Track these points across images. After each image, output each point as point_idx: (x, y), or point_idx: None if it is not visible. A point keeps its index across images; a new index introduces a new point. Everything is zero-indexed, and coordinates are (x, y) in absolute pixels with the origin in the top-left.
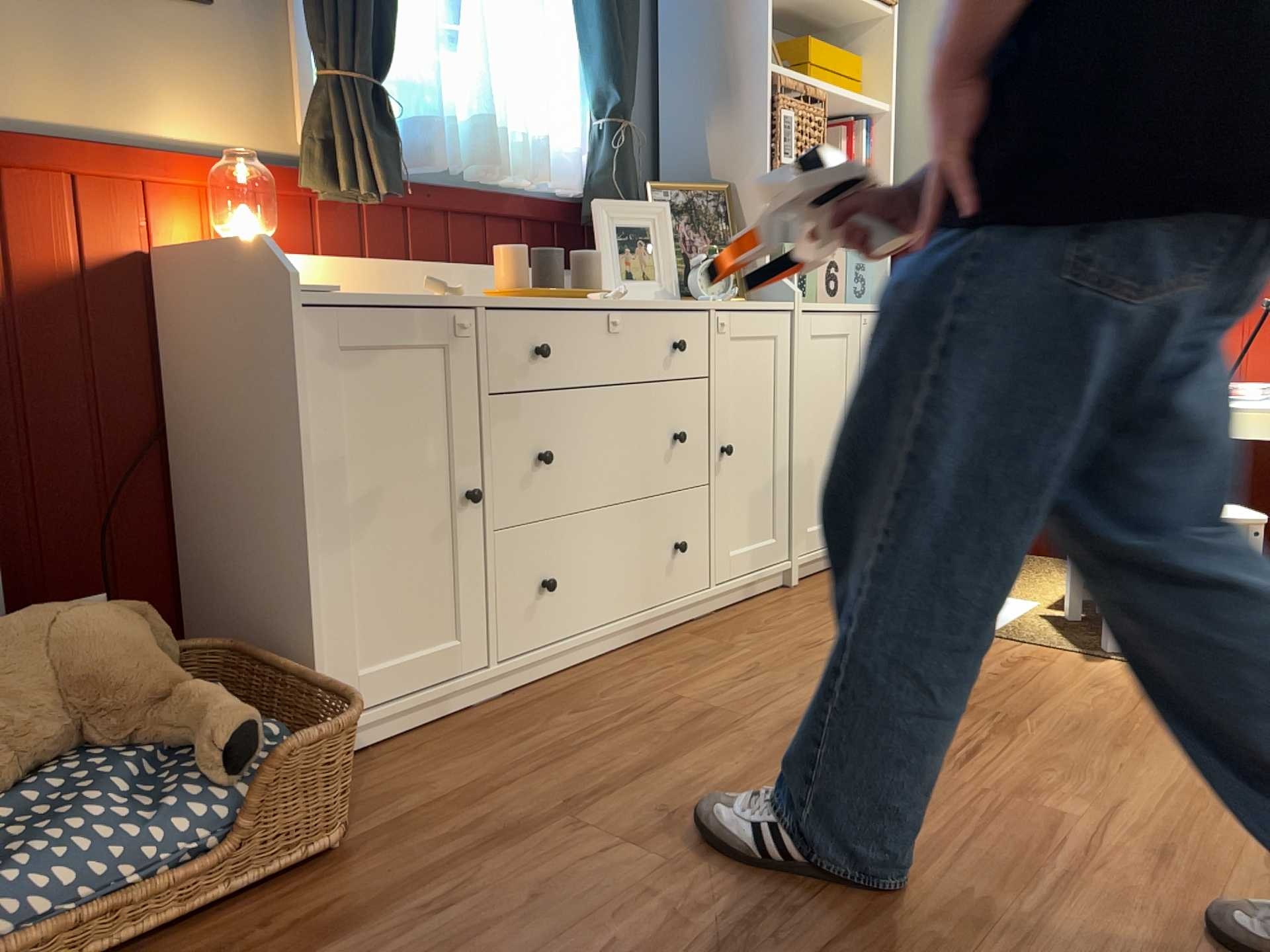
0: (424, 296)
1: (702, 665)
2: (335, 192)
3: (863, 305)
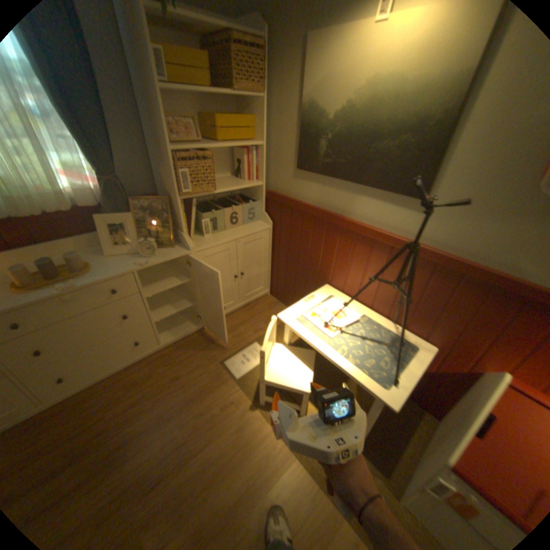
0: None
1: (130, 391)
2: None
3: (240, 234)
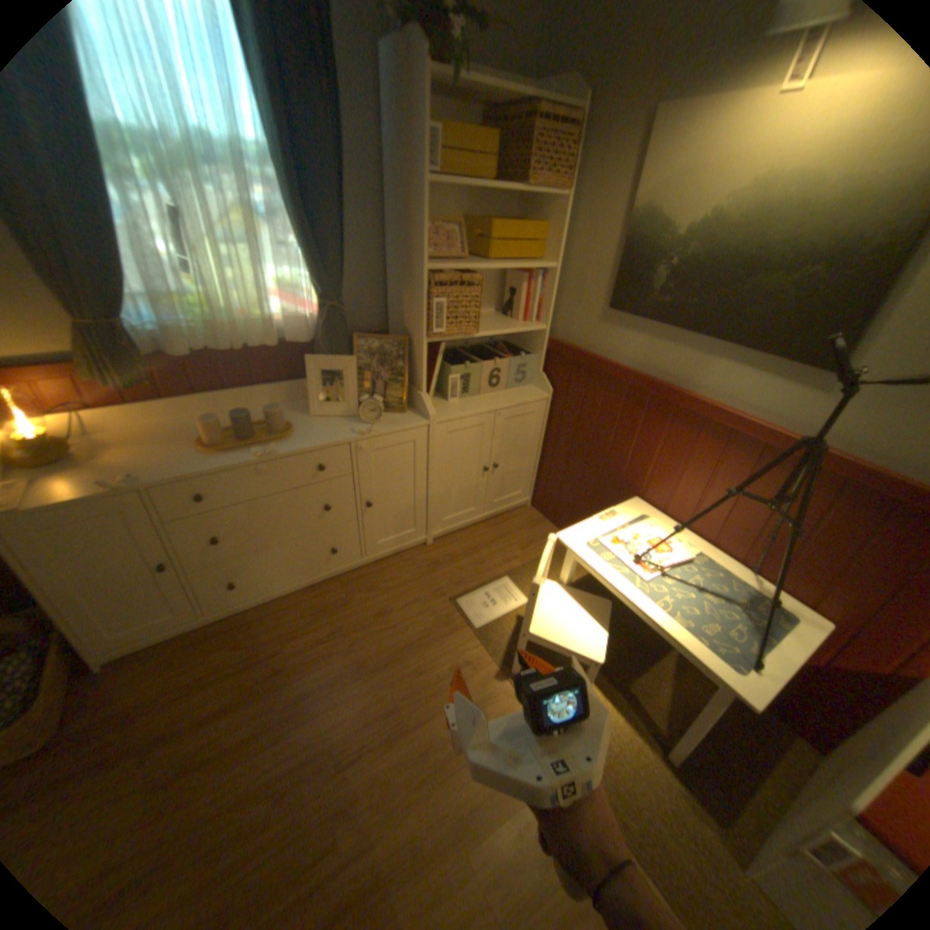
0: (110, 482)
1: (318, 620)
2: (104, 383)
3: (502, 403)
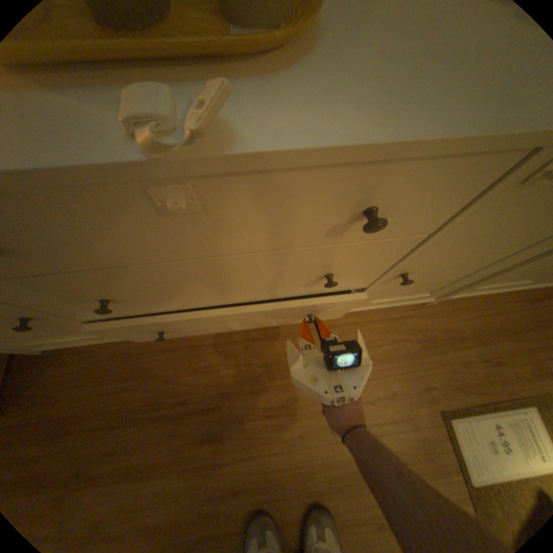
0: None
1: (269, 377)
2: None
3: None
